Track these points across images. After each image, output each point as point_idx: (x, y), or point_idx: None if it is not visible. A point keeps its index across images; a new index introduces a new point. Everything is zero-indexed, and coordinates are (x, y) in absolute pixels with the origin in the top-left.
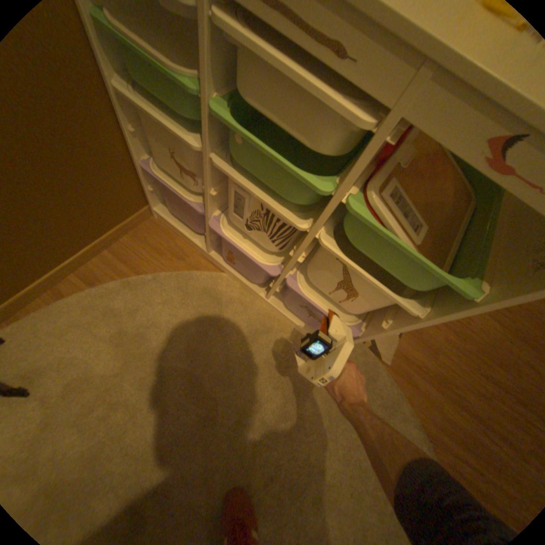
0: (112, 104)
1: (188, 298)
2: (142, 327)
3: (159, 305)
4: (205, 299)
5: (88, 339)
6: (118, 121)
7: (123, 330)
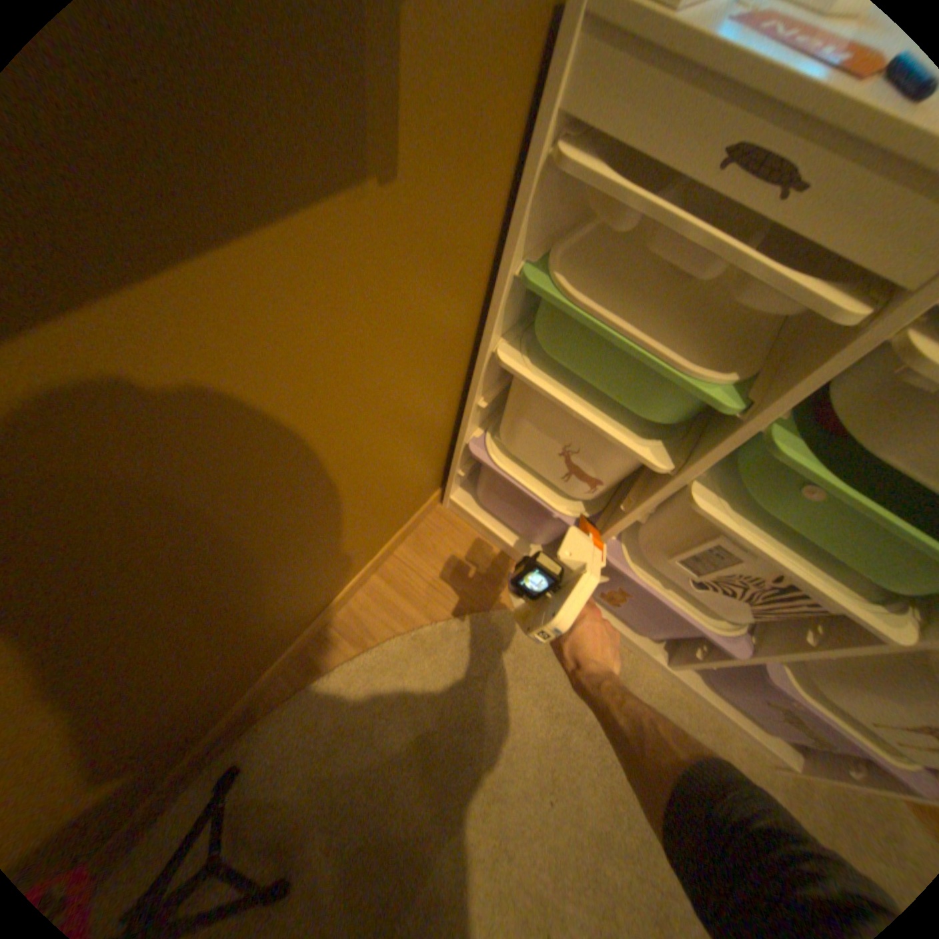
0: (469, 371)
1: (525, 665)
2: (457, 731)
3: (479, 682)
4: (554, 666)
5: (372, 761)
6: (464, 391)
7: (427, 740)
